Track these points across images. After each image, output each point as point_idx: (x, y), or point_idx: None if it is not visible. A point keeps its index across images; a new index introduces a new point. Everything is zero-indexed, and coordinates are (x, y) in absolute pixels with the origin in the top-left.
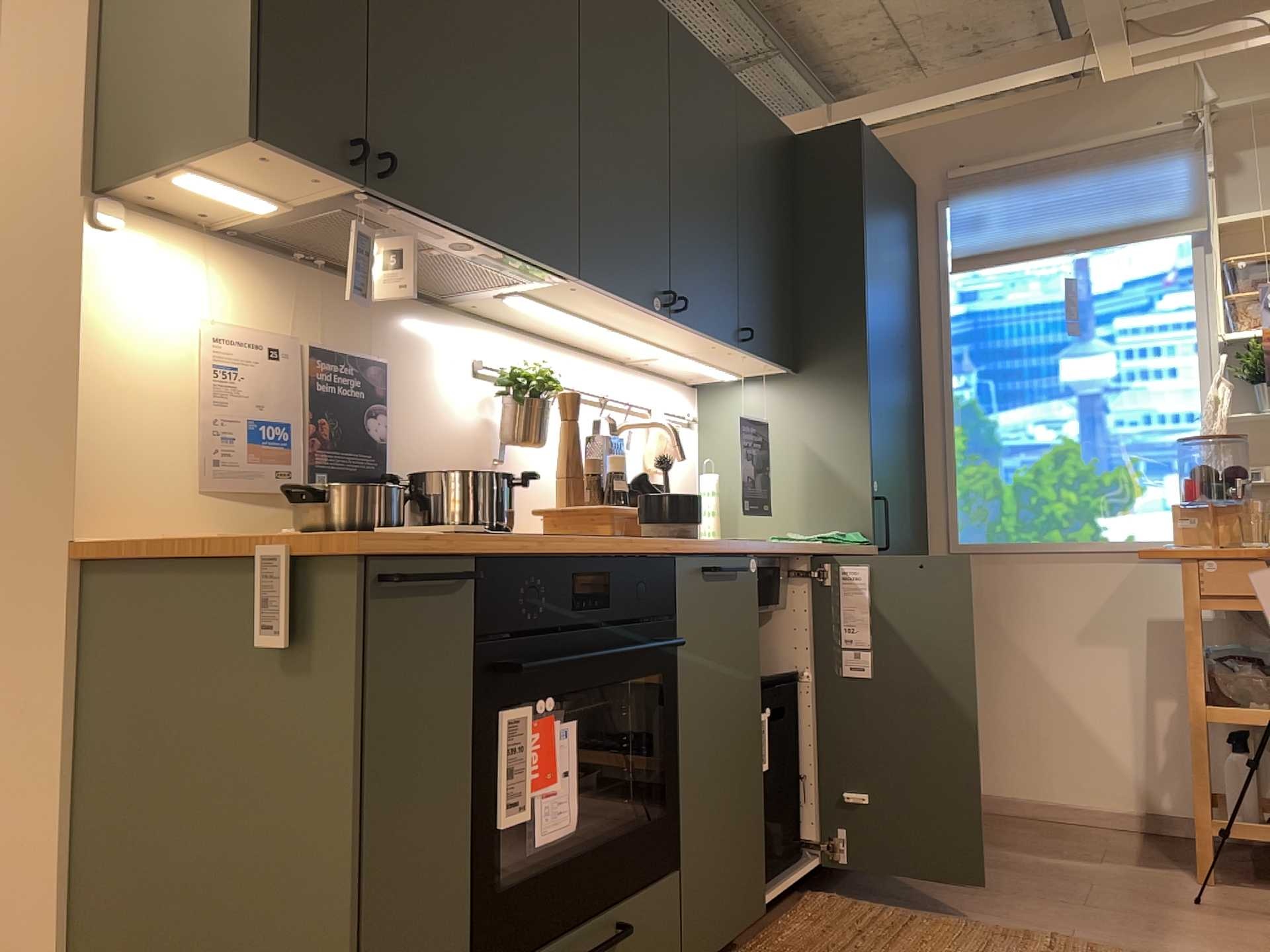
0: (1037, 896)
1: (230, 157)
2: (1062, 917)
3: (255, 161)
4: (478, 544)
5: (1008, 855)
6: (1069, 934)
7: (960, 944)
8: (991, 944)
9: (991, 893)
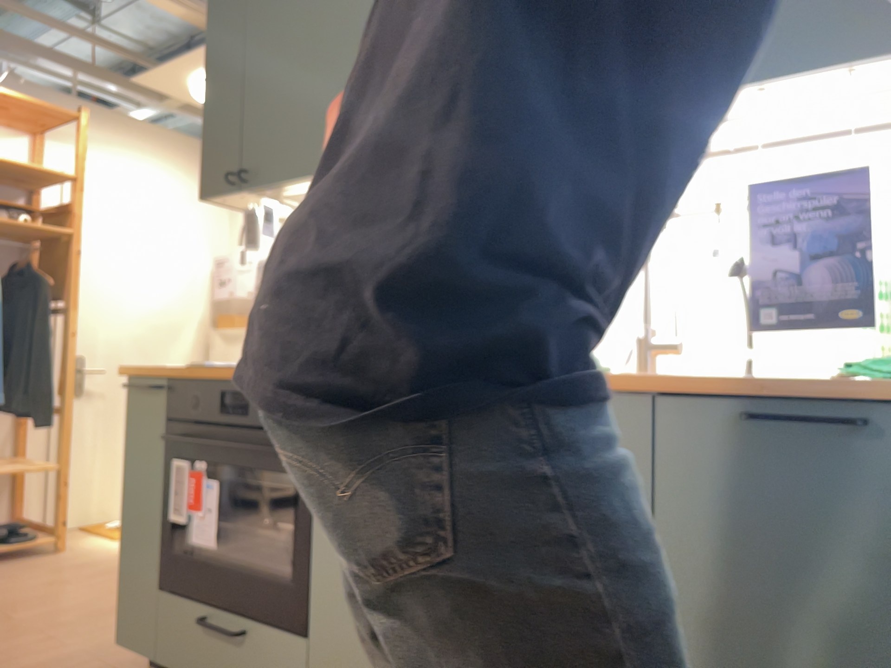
0: None
1: (225, 204)
2: None
3: (227, 202)
4: (161, 371)
5: None
6: None
7: None
8: None
9: None
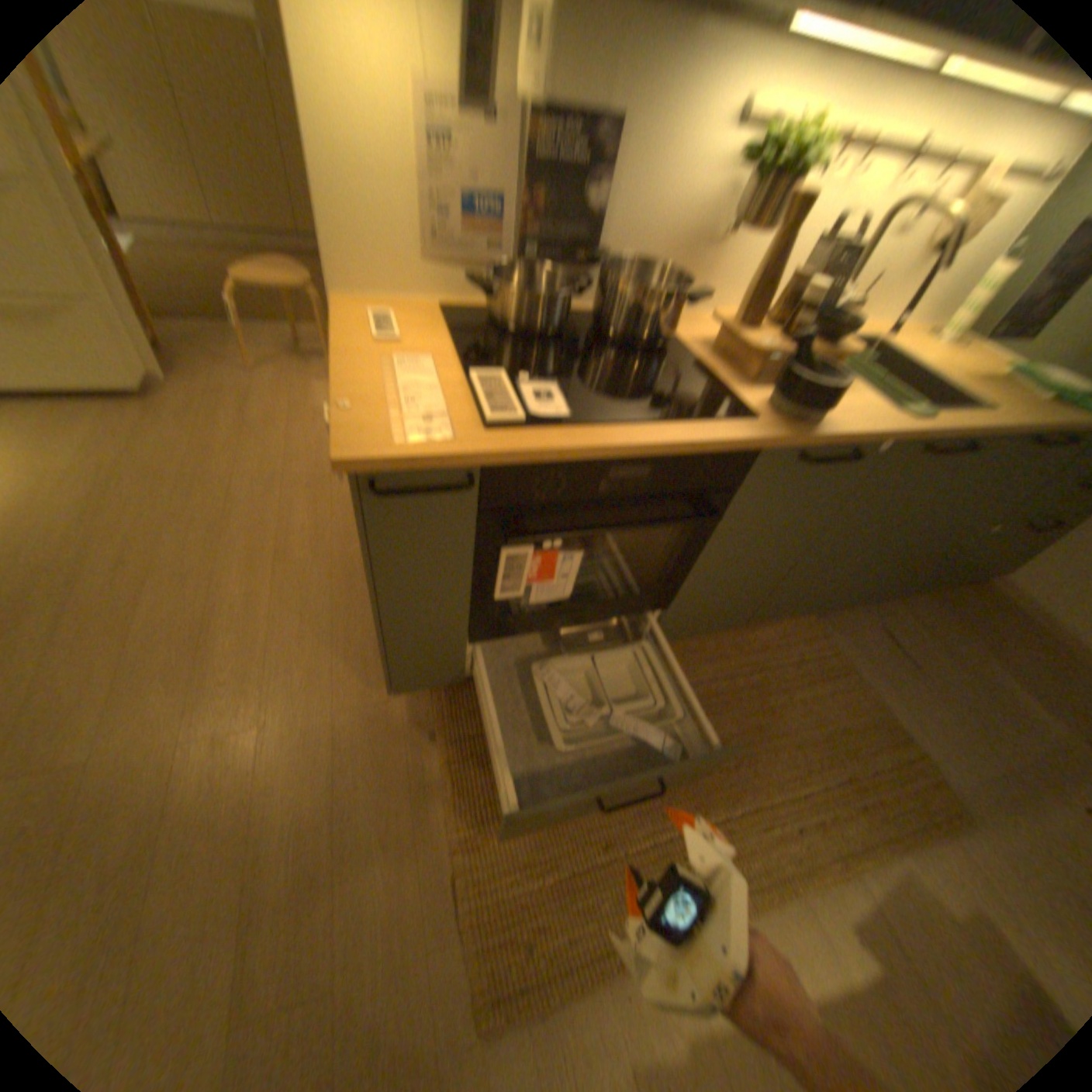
0: (960, 715)
1: None
2: (956, 744)
3: None
4: (481, 458)
5: (989, 664)
6: (941, 760)
7: (852, 716)
8: (873, 730)
9: (931, 688)
